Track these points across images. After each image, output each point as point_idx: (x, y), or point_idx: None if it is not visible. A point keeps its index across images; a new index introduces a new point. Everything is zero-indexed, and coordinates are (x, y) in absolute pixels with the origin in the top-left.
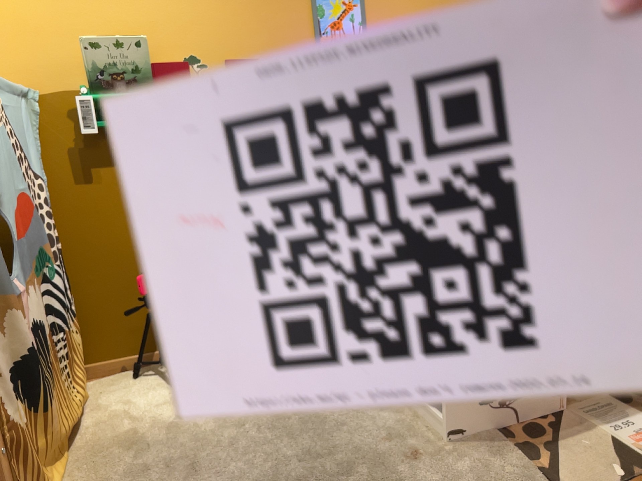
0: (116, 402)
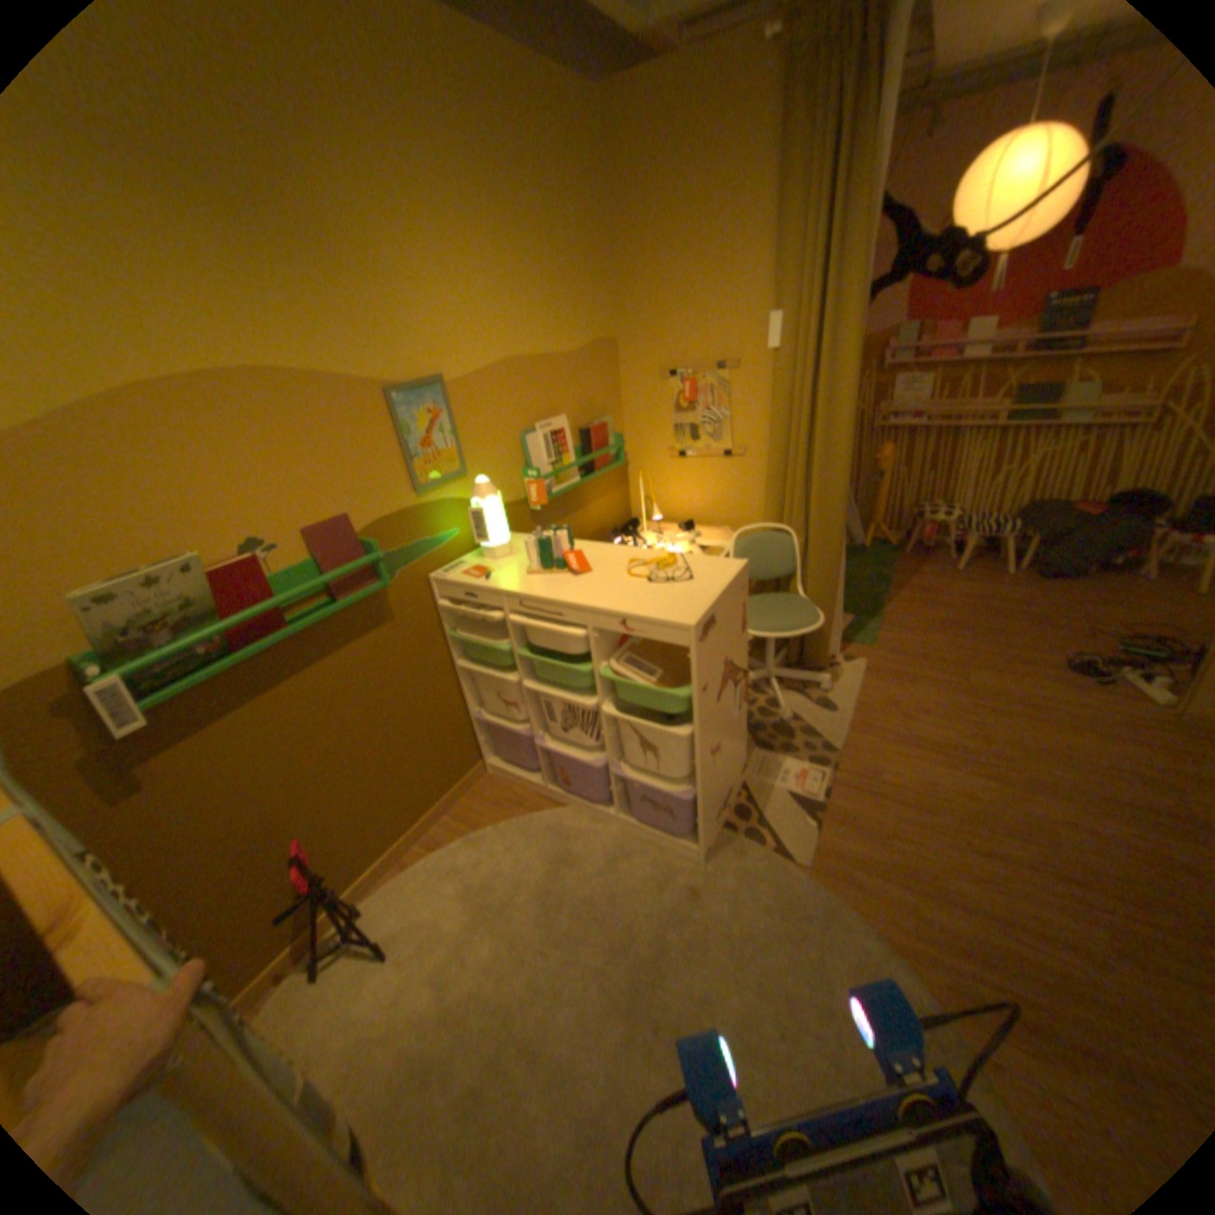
0: (332, 1037)
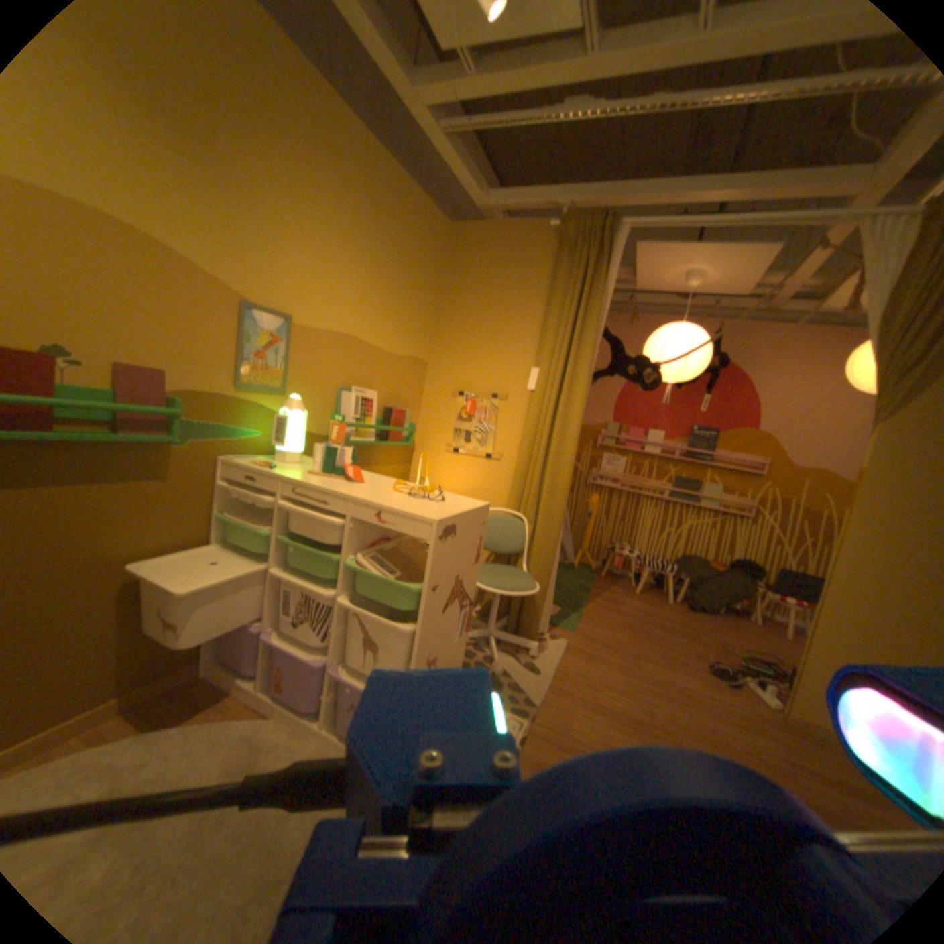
0: None
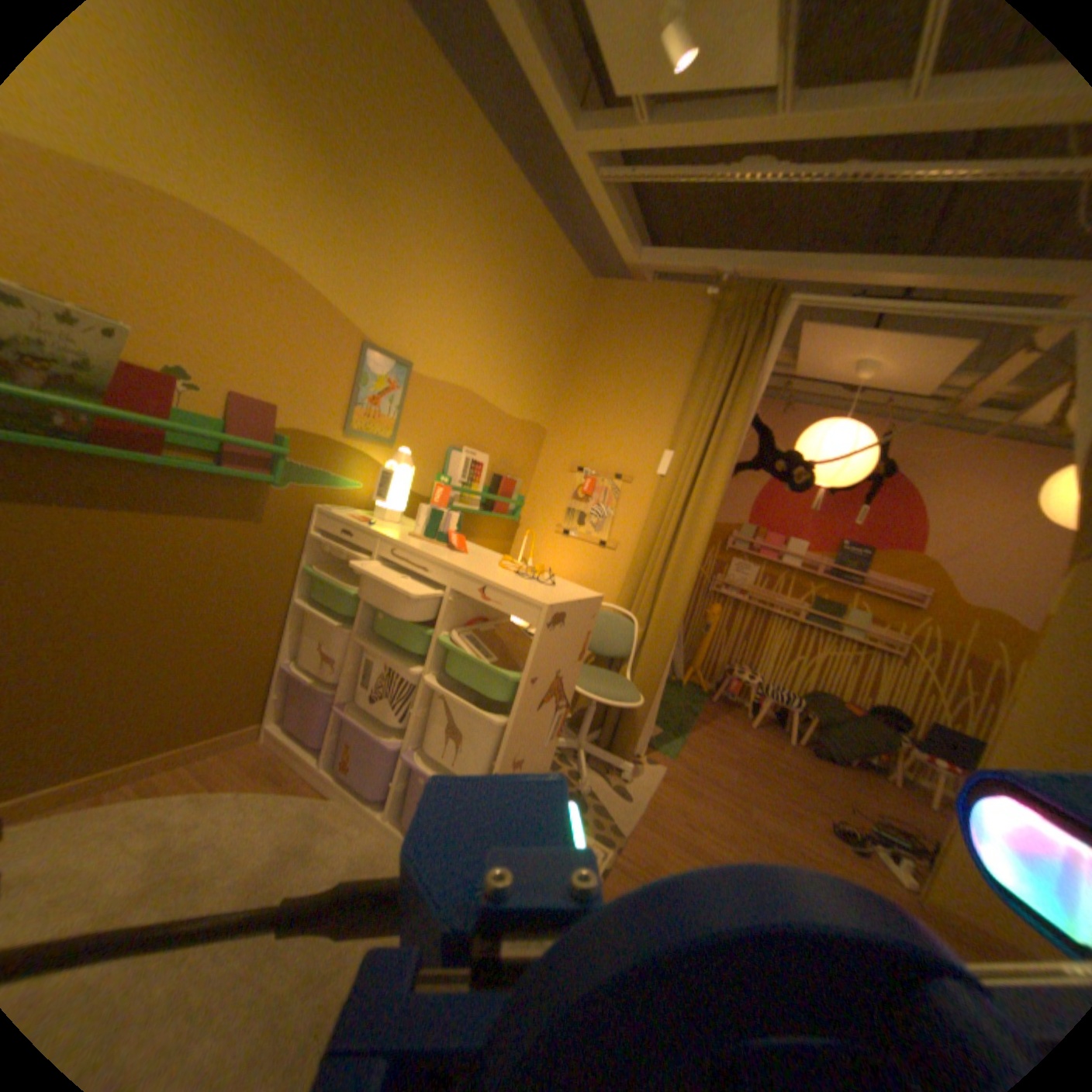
0: None
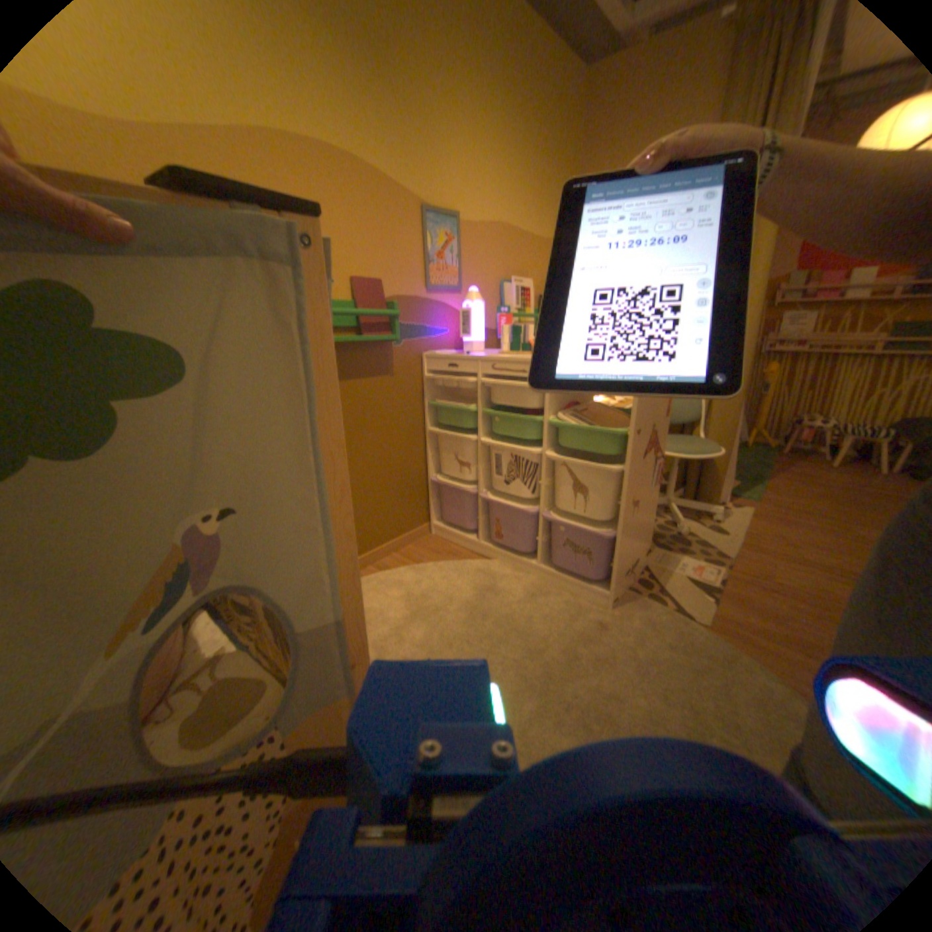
0: None
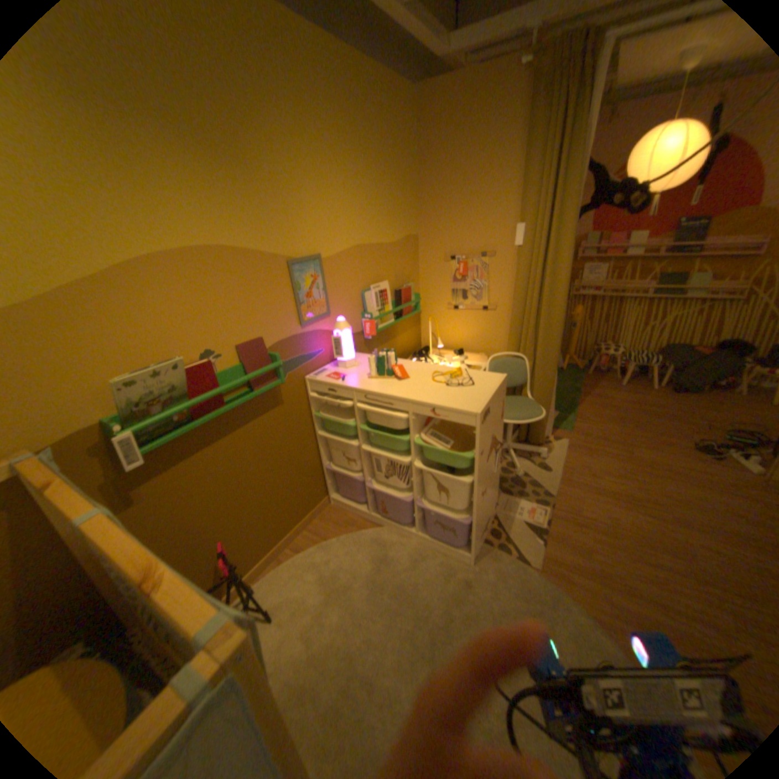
0: None
